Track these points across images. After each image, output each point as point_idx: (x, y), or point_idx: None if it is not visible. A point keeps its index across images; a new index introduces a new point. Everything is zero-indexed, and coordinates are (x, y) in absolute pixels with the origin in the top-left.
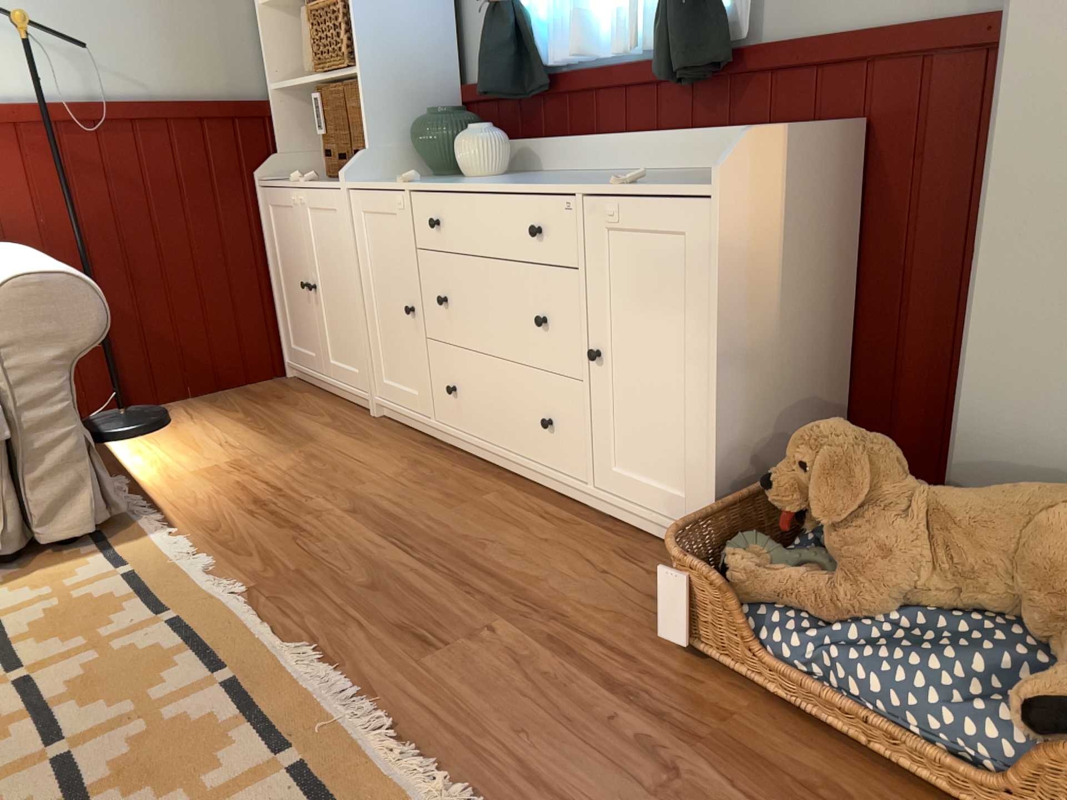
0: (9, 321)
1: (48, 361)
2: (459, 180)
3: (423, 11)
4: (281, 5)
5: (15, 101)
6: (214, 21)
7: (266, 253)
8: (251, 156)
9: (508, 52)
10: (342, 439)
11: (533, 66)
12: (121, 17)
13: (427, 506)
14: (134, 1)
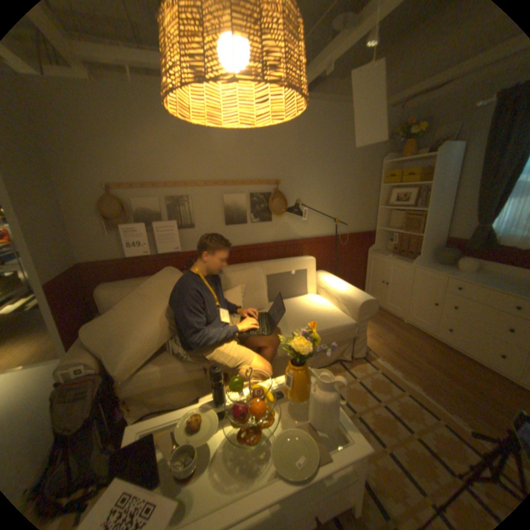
0: (362, 310)
1: (366, 319)
2: (462, 273)
3: (444, 218)
4: (384, 206)
5: (324, 235)
6: (367, 211)
7: (366, 268)
8: (368, 244)
9: (484, 239)
10: (402, 331)
11: (491, 242)
12: (348, 213)
13: (454, 368)
14: (352, 209)
